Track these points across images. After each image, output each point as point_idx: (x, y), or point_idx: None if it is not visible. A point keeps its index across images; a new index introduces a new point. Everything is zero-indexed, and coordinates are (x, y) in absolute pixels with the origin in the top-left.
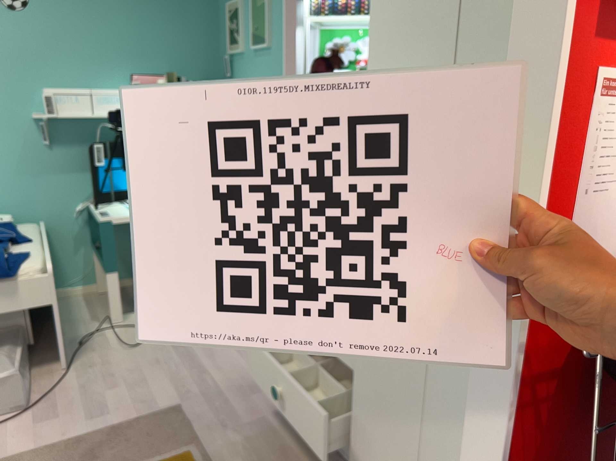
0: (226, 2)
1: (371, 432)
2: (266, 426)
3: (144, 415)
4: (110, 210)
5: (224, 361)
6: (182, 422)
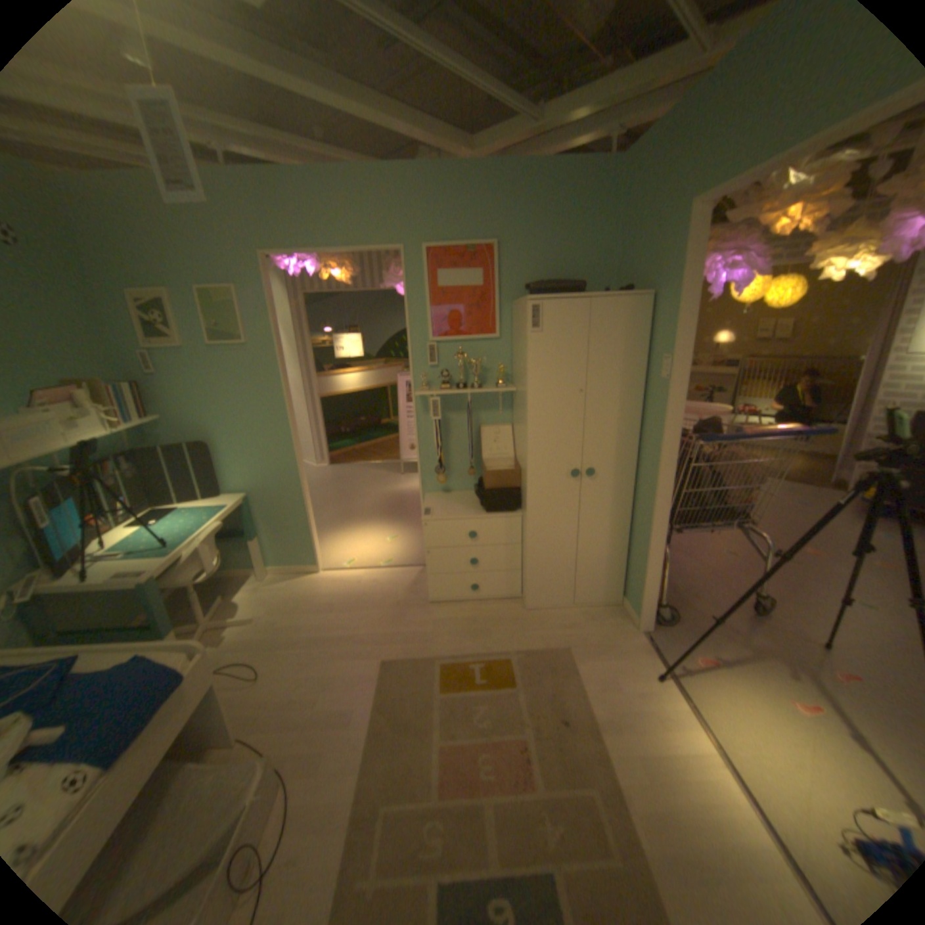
0: (114, 285)
1: (542, 559)
2: (442, 622)
3: (376, 685)
4: (105, 572)
5: (348, 623)
6: (404, 662)
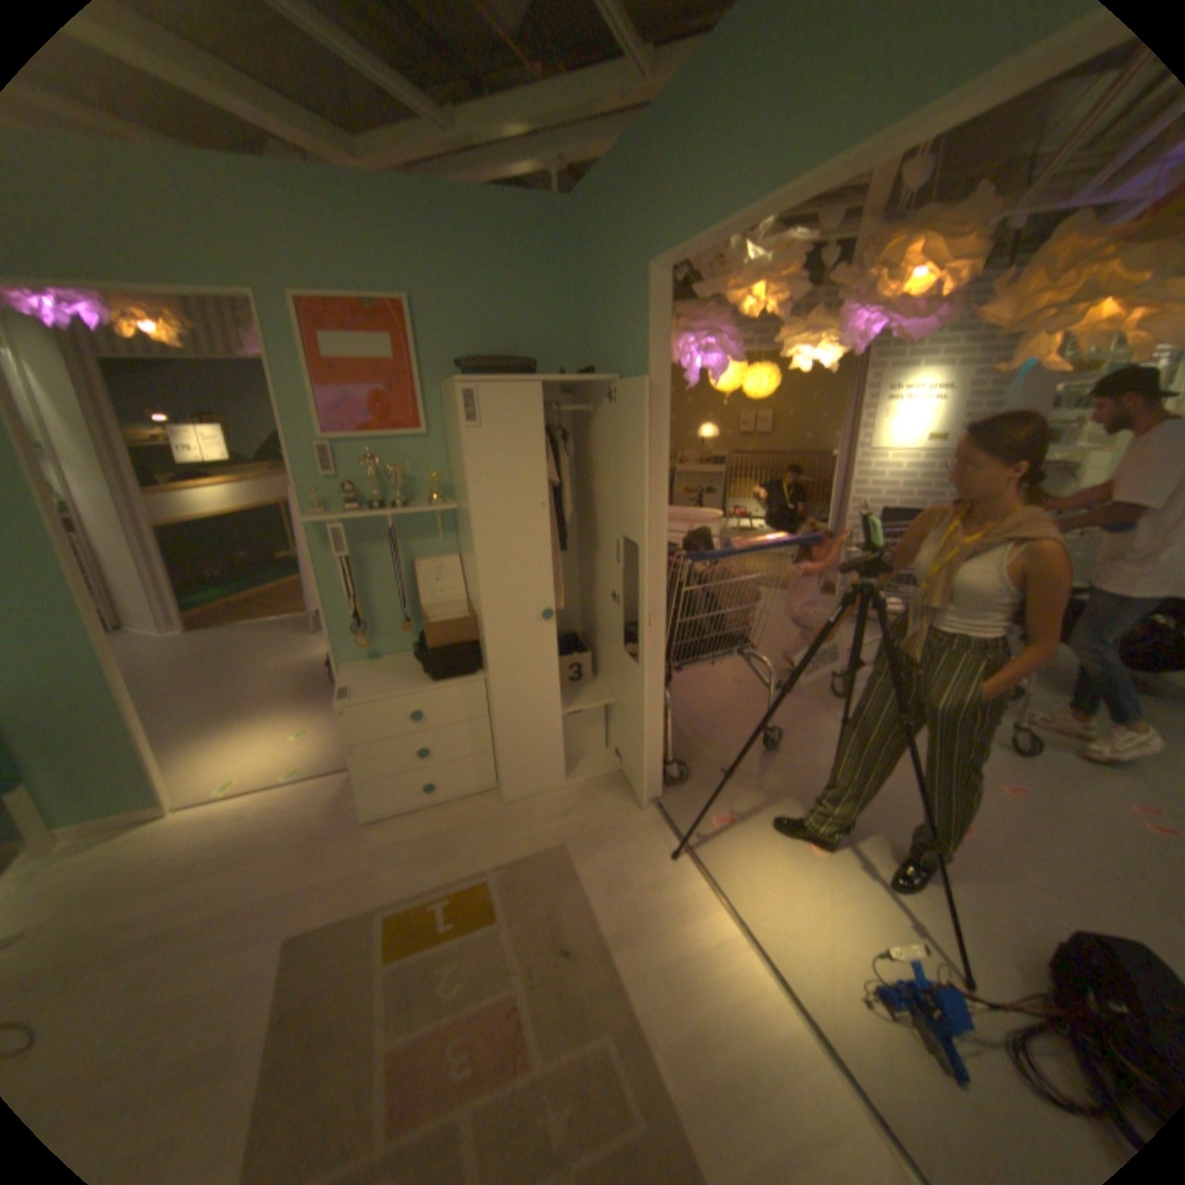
0: None
1: (518, 734)
2: (383, 852)
3: (275, 985)
4: None
5: (222, 893)
6: (323, 933)
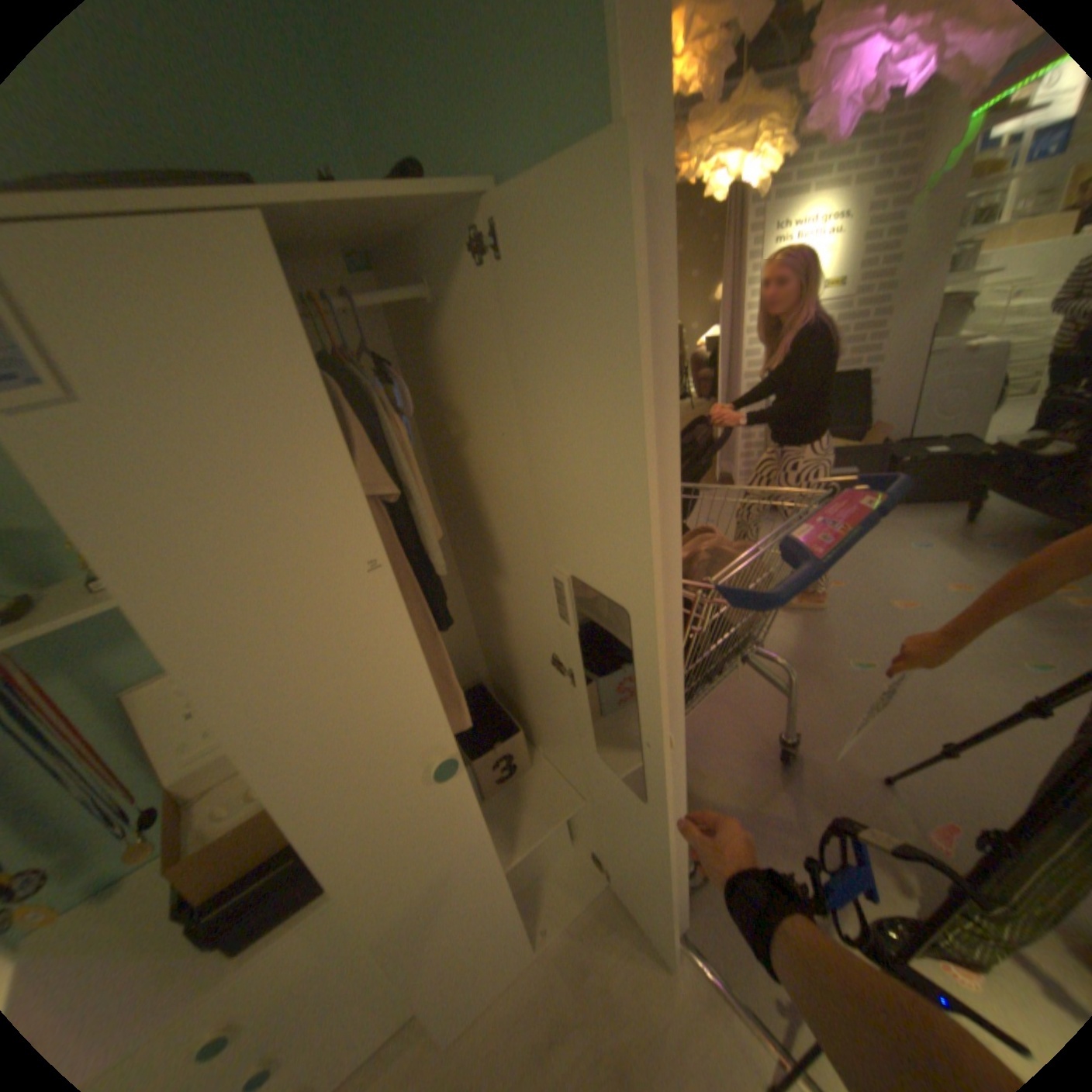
0: None
1: (440, 958)
2: None
3: None
4: None
5: None
6: None
